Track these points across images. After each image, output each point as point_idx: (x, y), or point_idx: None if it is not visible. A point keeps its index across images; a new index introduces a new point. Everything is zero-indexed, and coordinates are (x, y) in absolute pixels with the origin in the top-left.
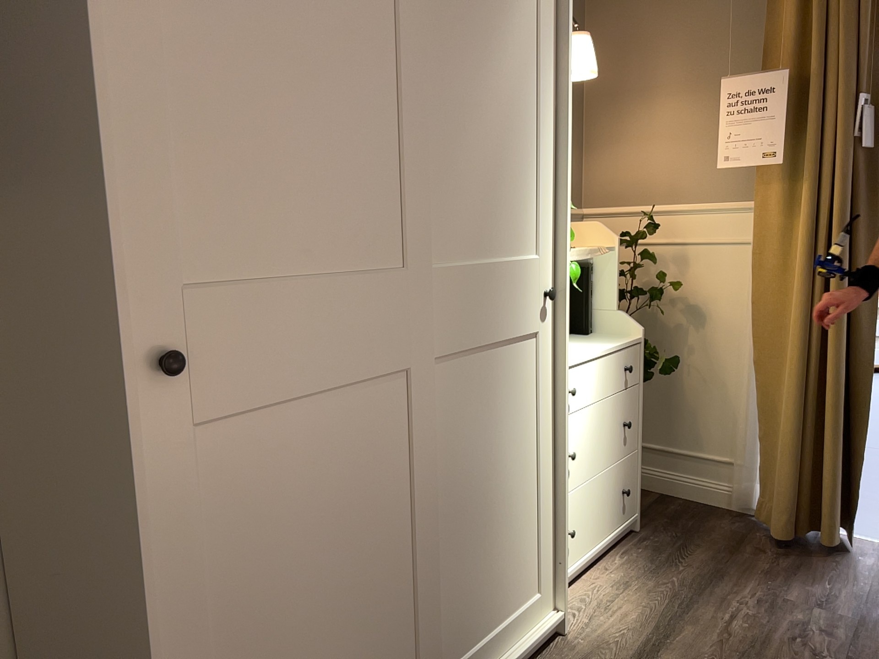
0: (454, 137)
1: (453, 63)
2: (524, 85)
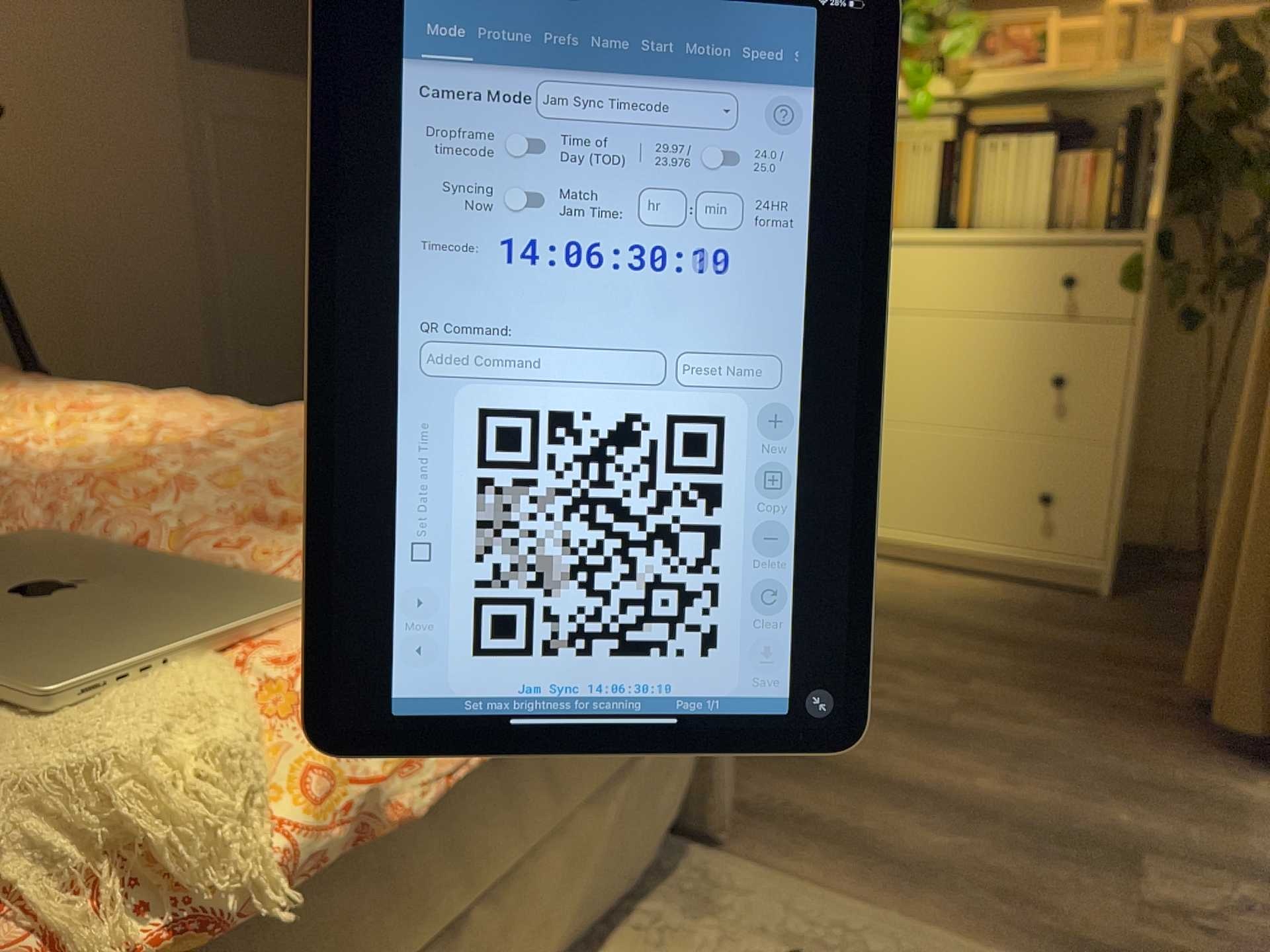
0: None
1: None
2: None
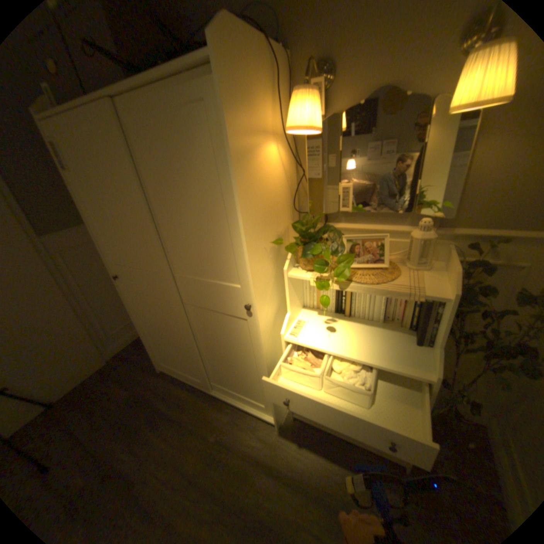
0: (173, 230)
1: (164, 198)
2: (210, 198)
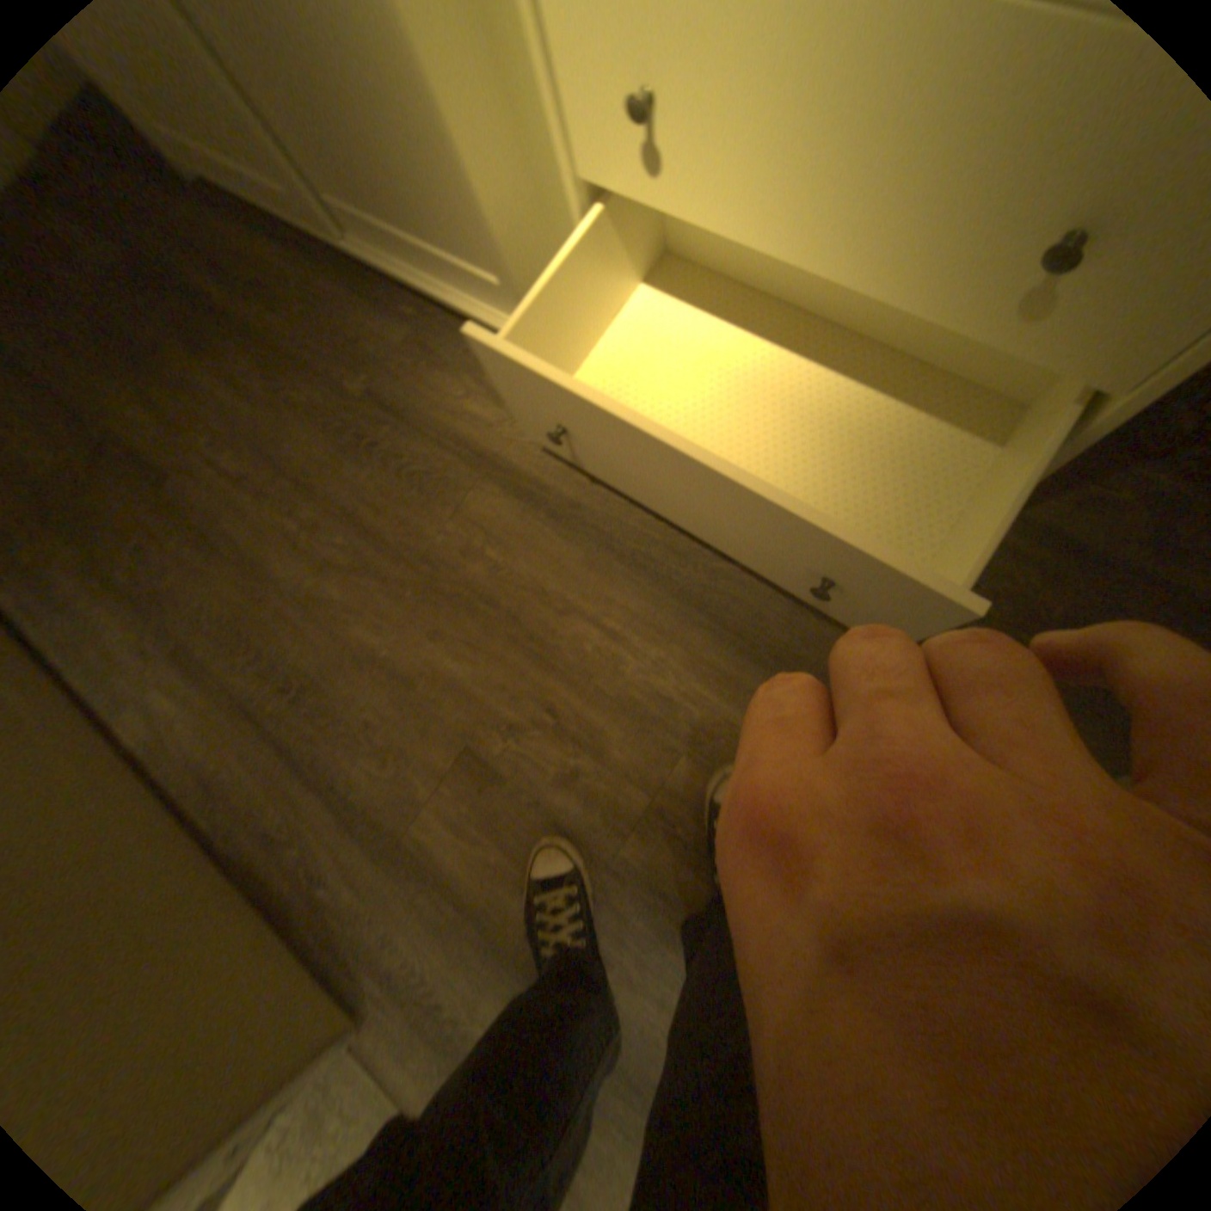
0: None
1: None
2: None
